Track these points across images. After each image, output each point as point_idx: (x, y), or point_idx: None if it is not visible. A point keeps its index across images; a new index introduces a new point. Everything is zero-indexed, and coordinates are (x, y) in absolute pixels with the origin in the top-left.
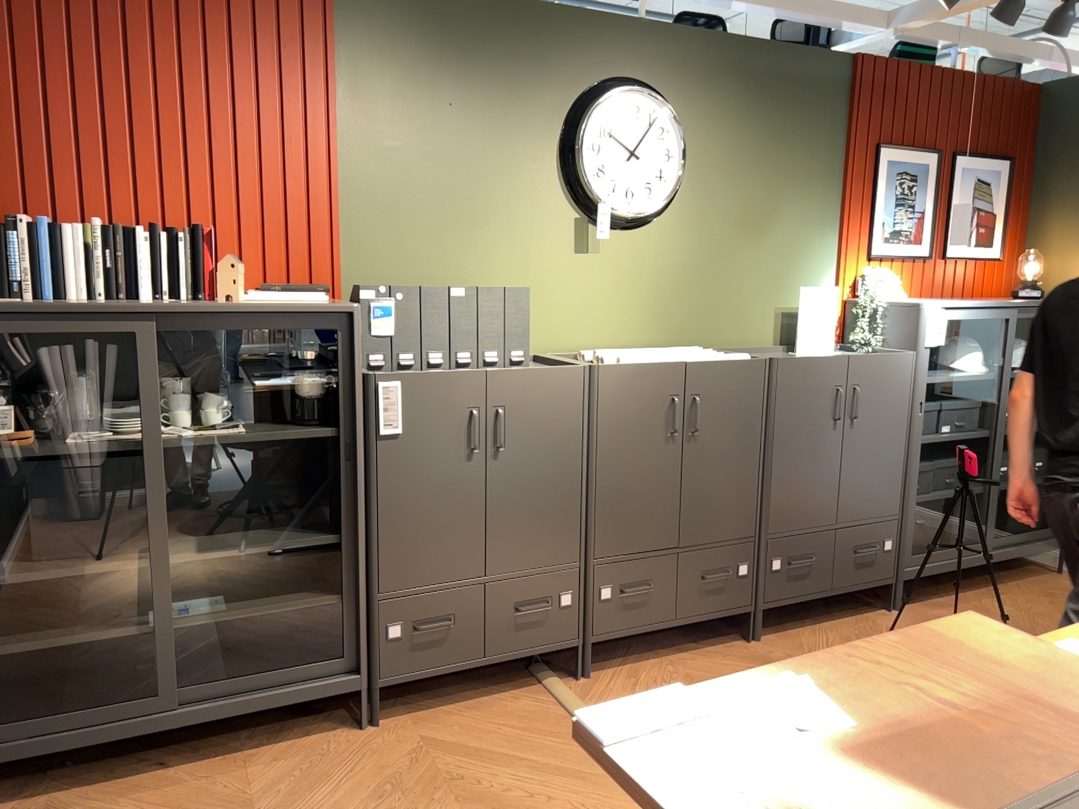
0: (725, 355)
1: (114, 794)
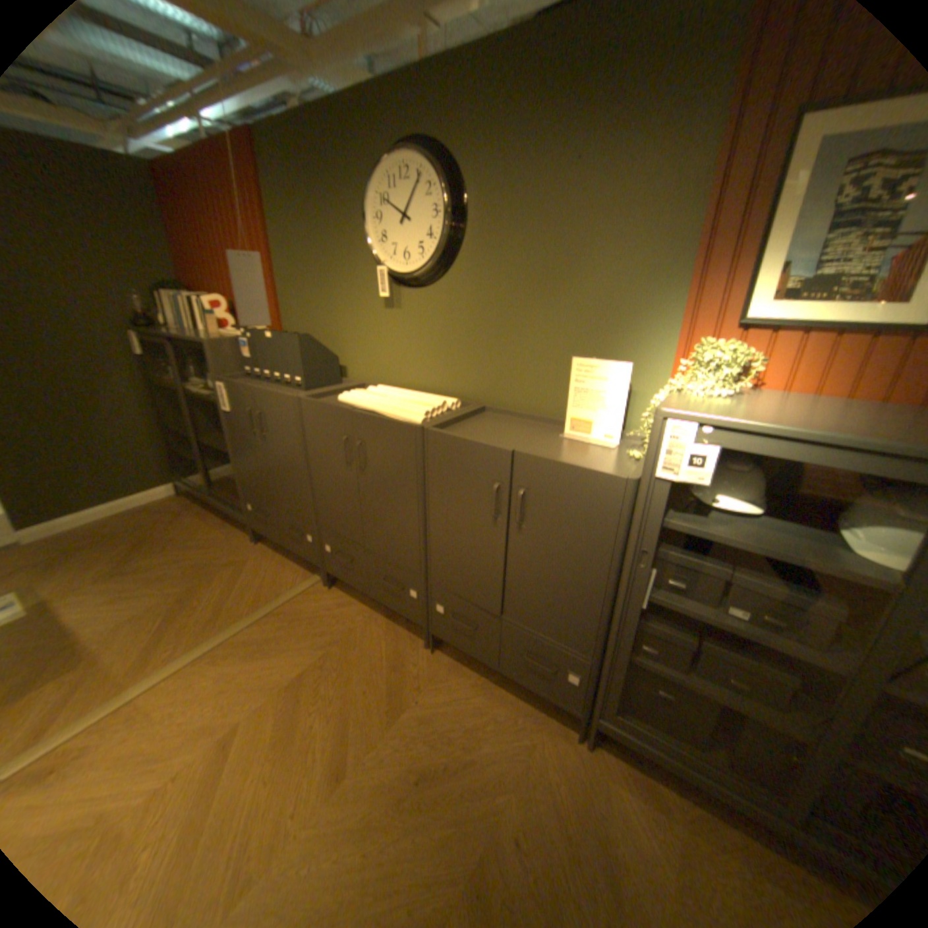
0: (404, 413)
1: (195, 515)
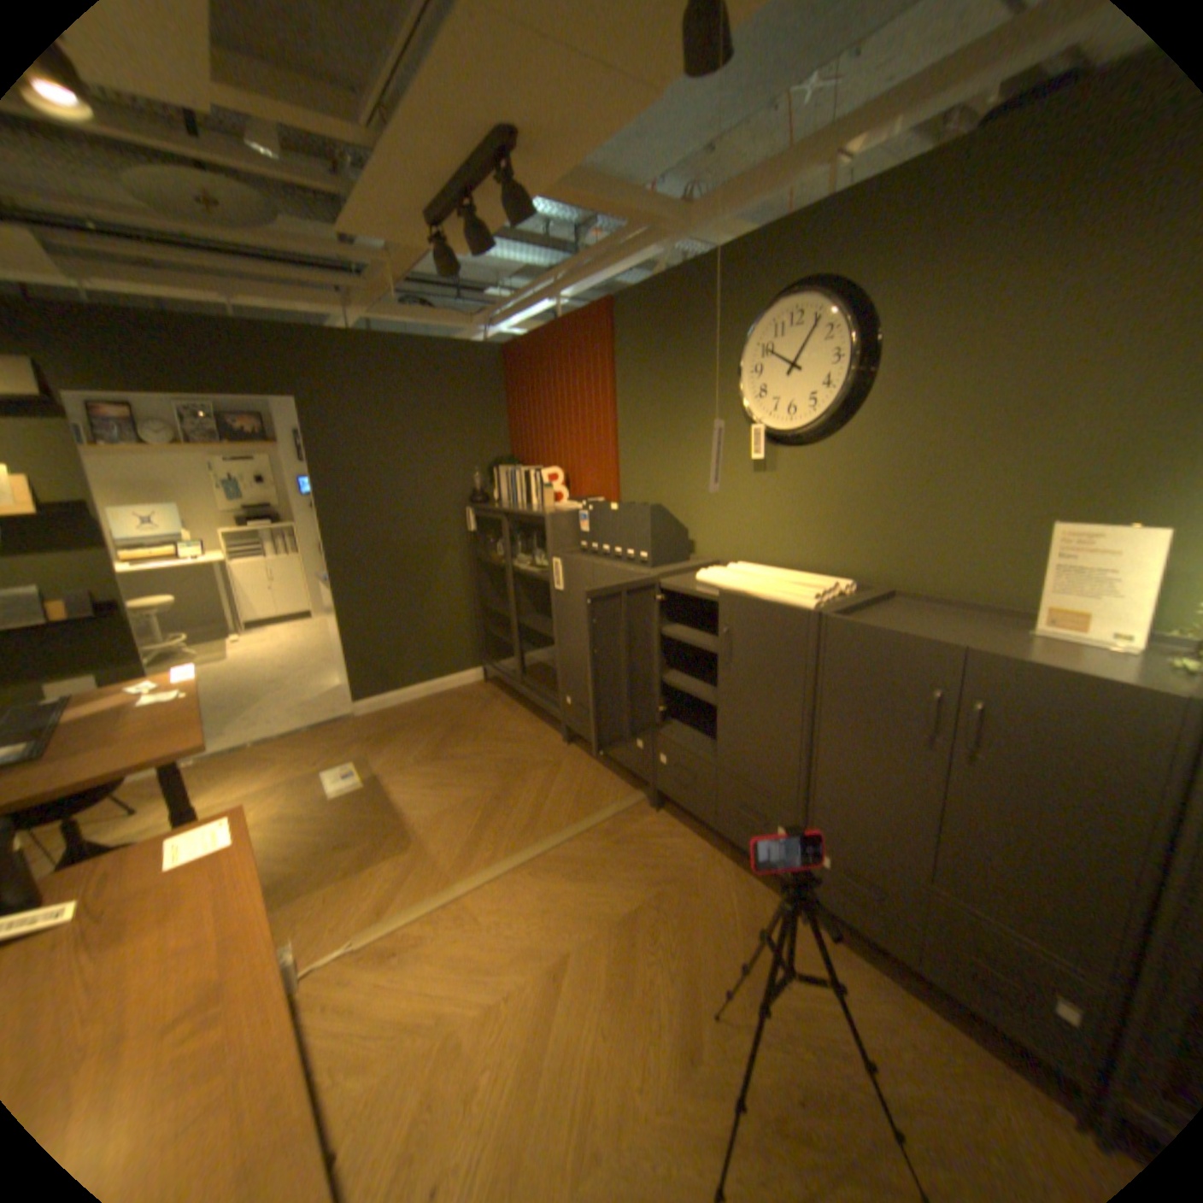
0: (790, 596)
1: (506, 706)
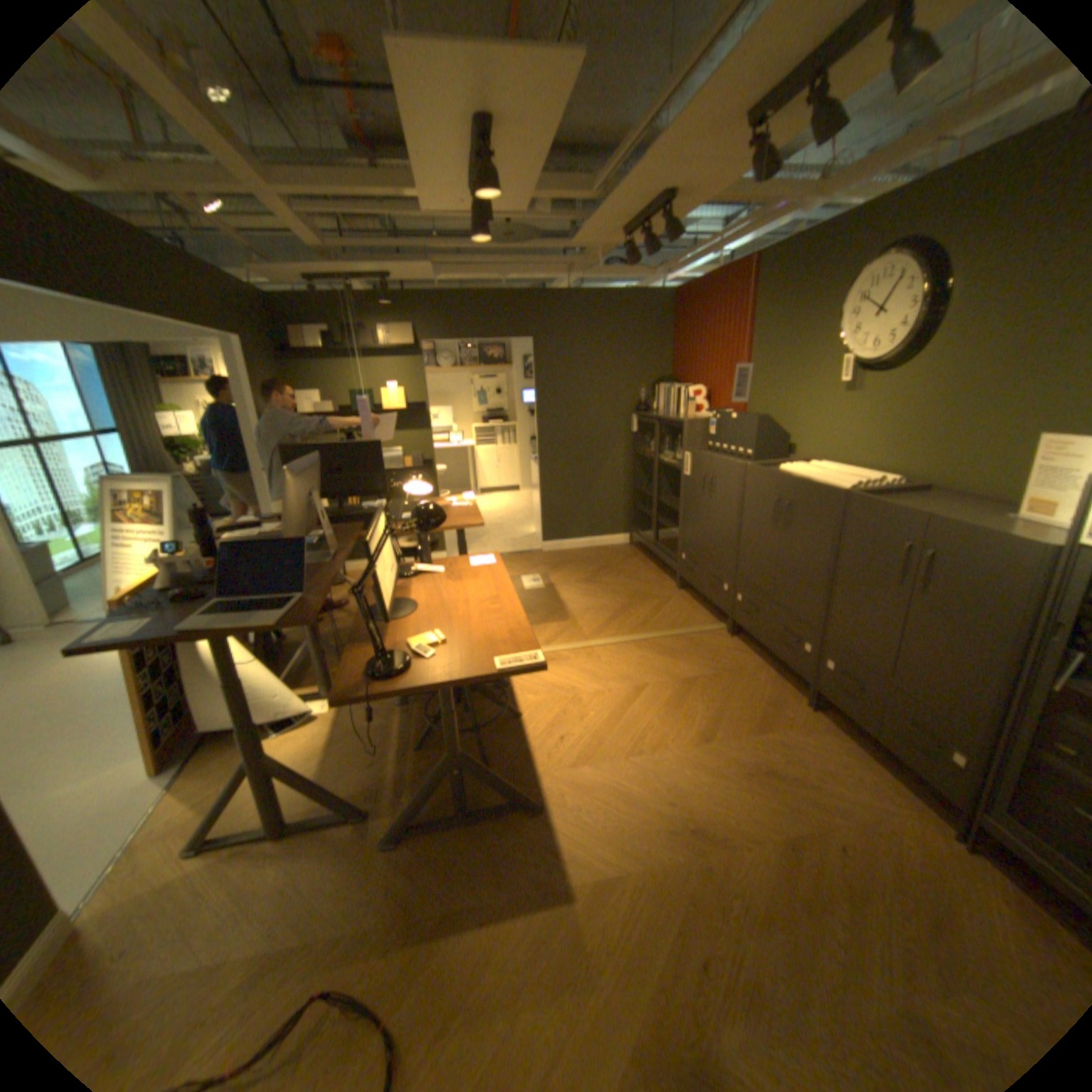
0: (836, 480)
1: (640, 560)
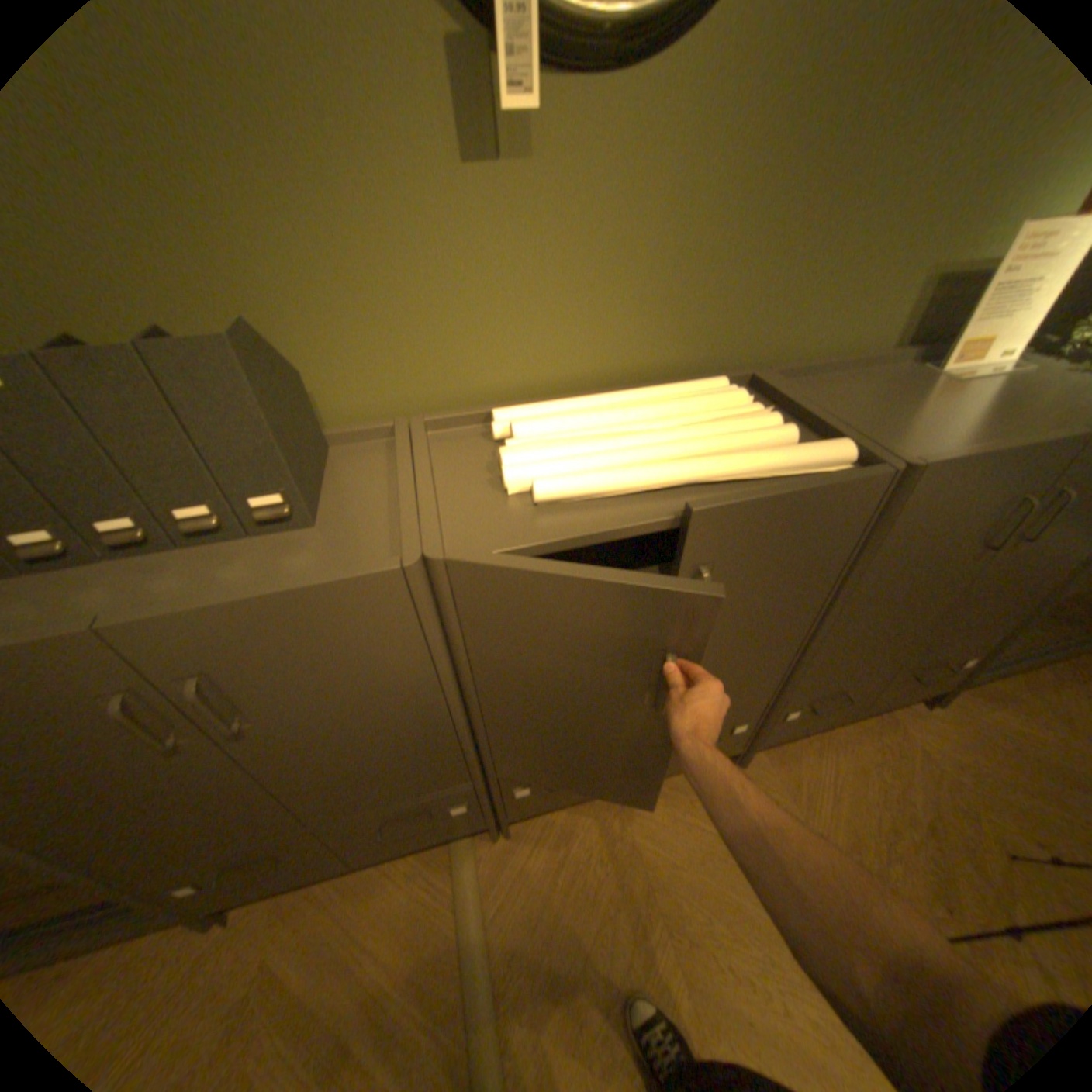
0: (797, 450)
1: None
